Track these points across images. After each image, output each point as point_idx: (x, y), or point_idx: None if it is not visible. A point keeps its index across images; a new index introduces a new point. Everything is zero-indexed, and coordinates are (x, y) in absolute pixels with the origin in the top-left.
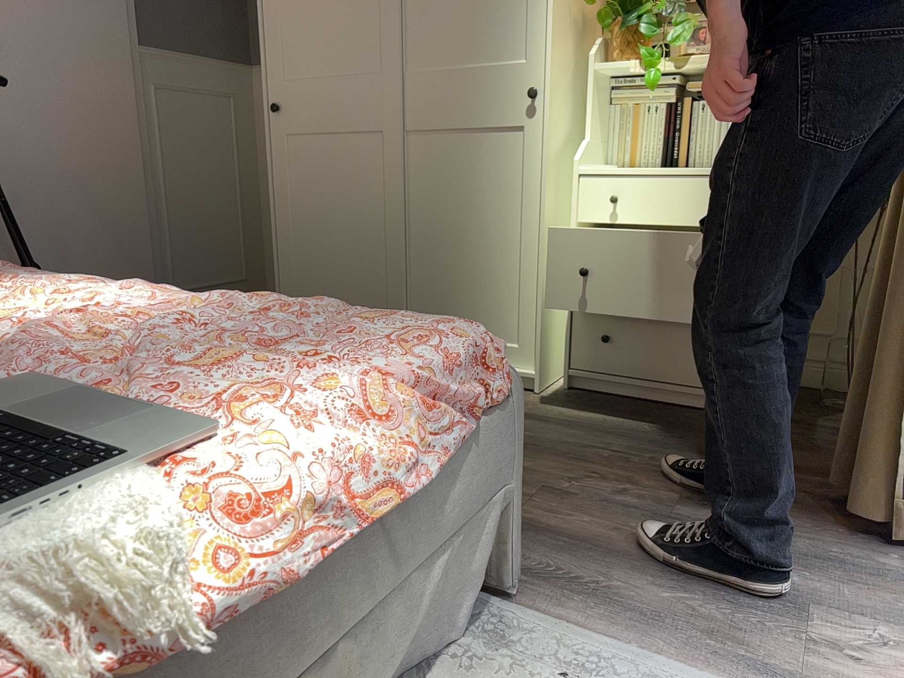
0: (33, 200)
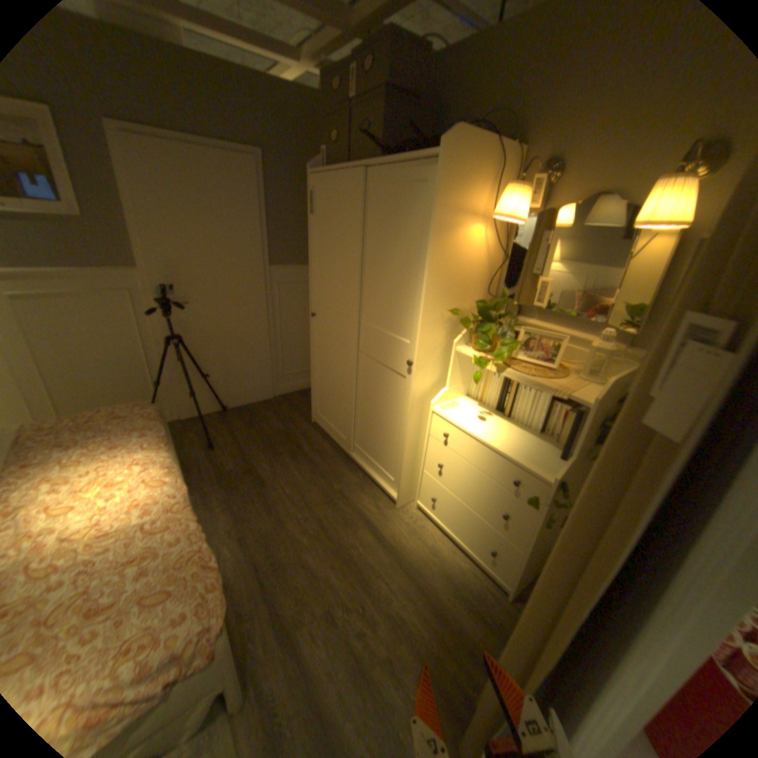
0: (210, 343)
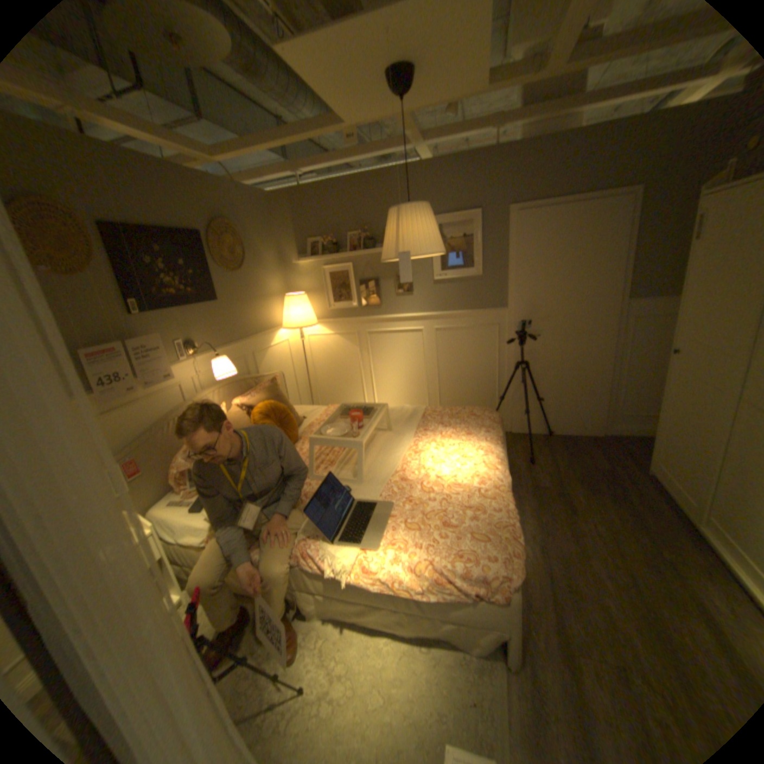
0: (550, 372)
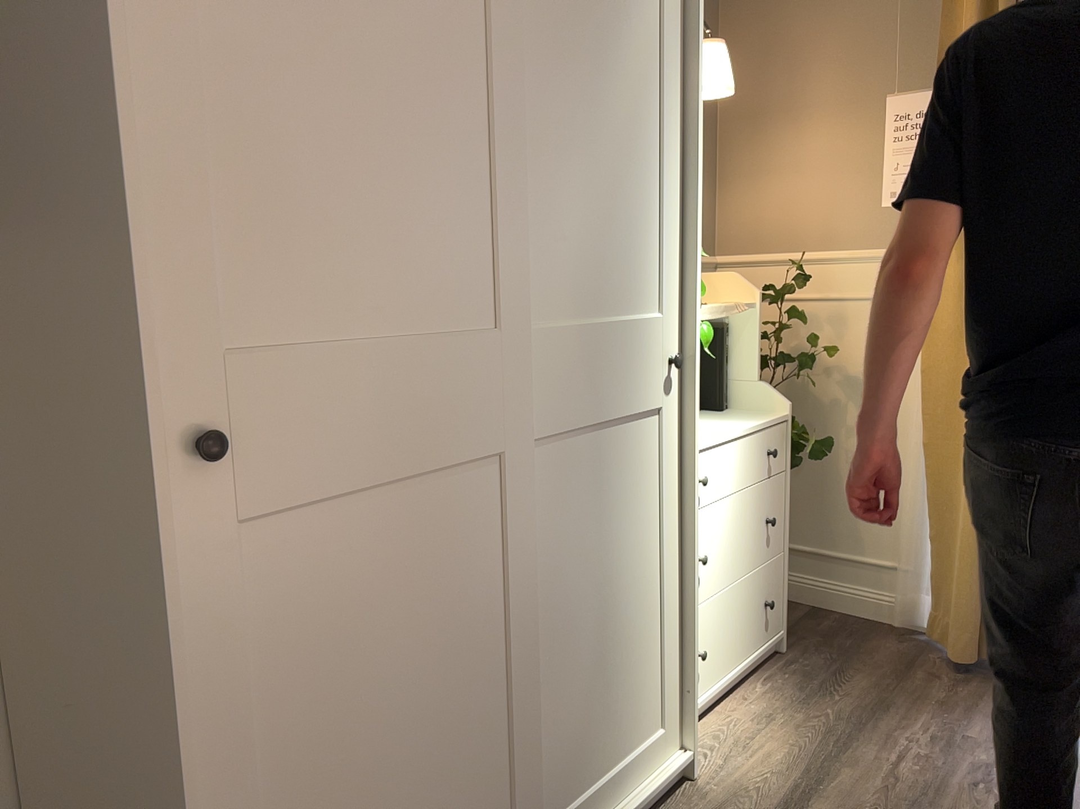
0: None
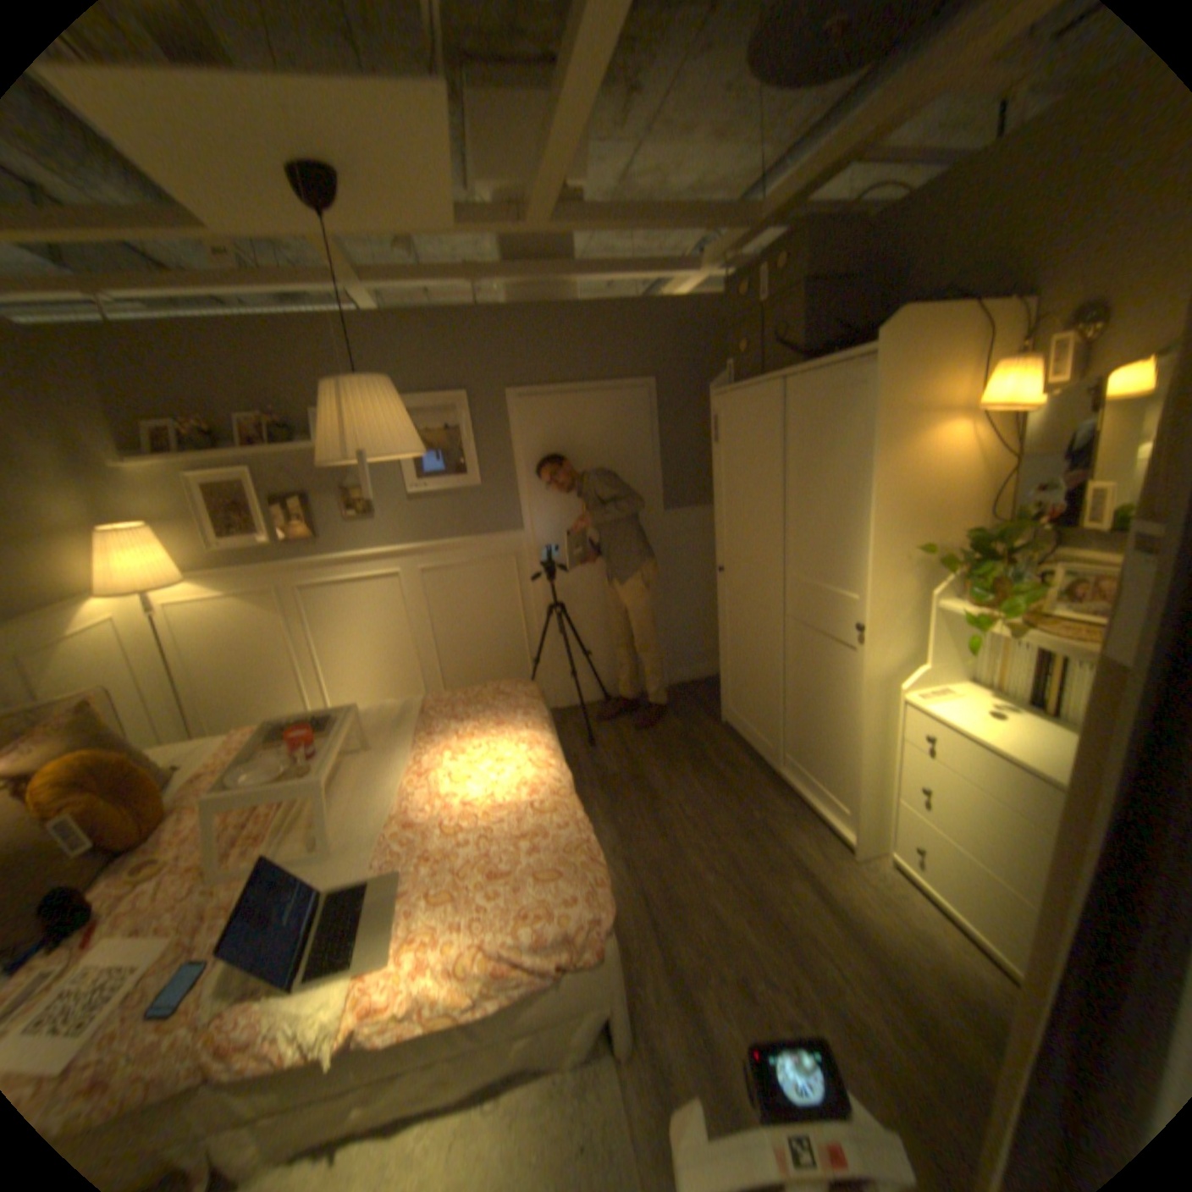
0: (593, 614)
